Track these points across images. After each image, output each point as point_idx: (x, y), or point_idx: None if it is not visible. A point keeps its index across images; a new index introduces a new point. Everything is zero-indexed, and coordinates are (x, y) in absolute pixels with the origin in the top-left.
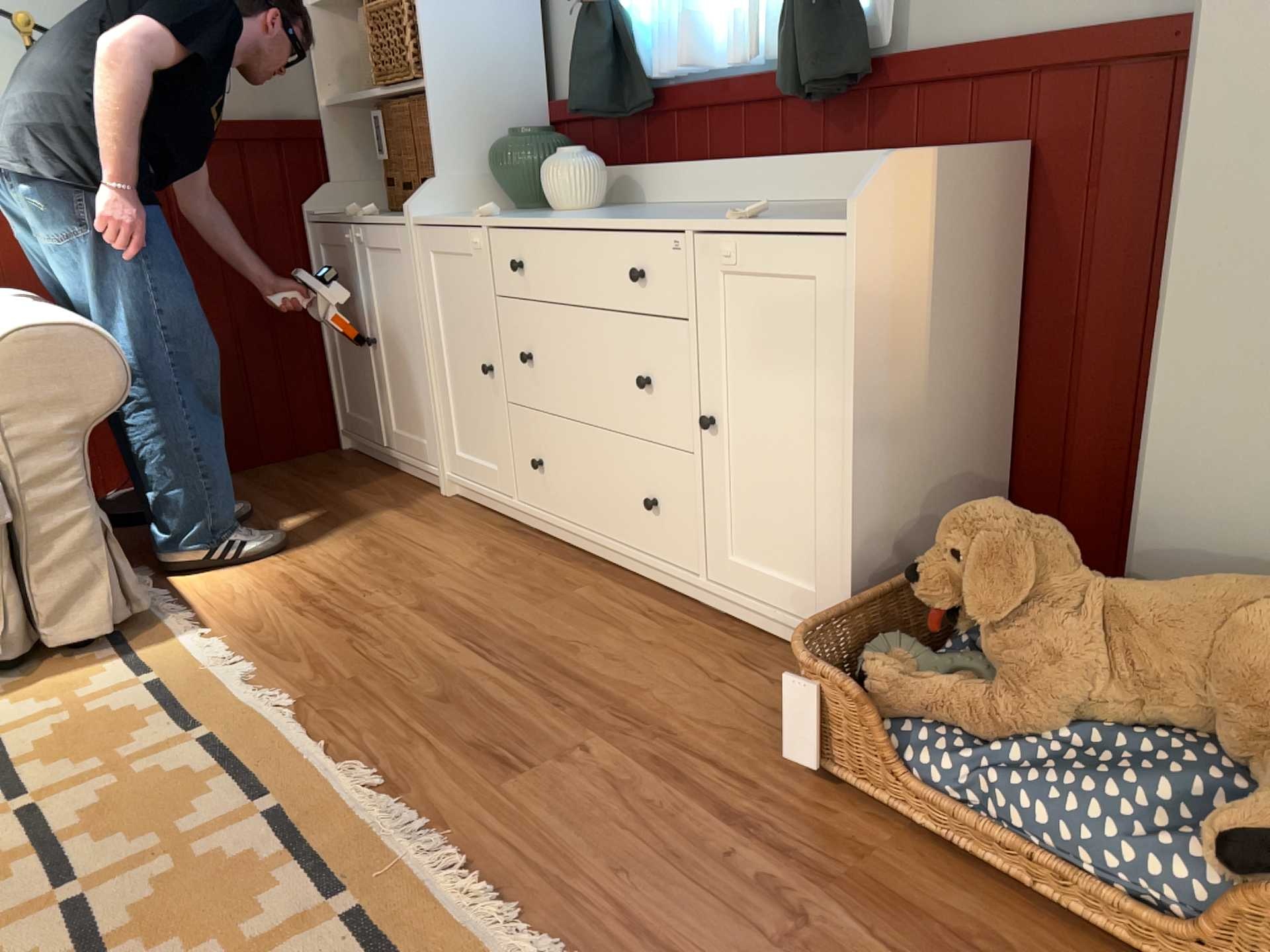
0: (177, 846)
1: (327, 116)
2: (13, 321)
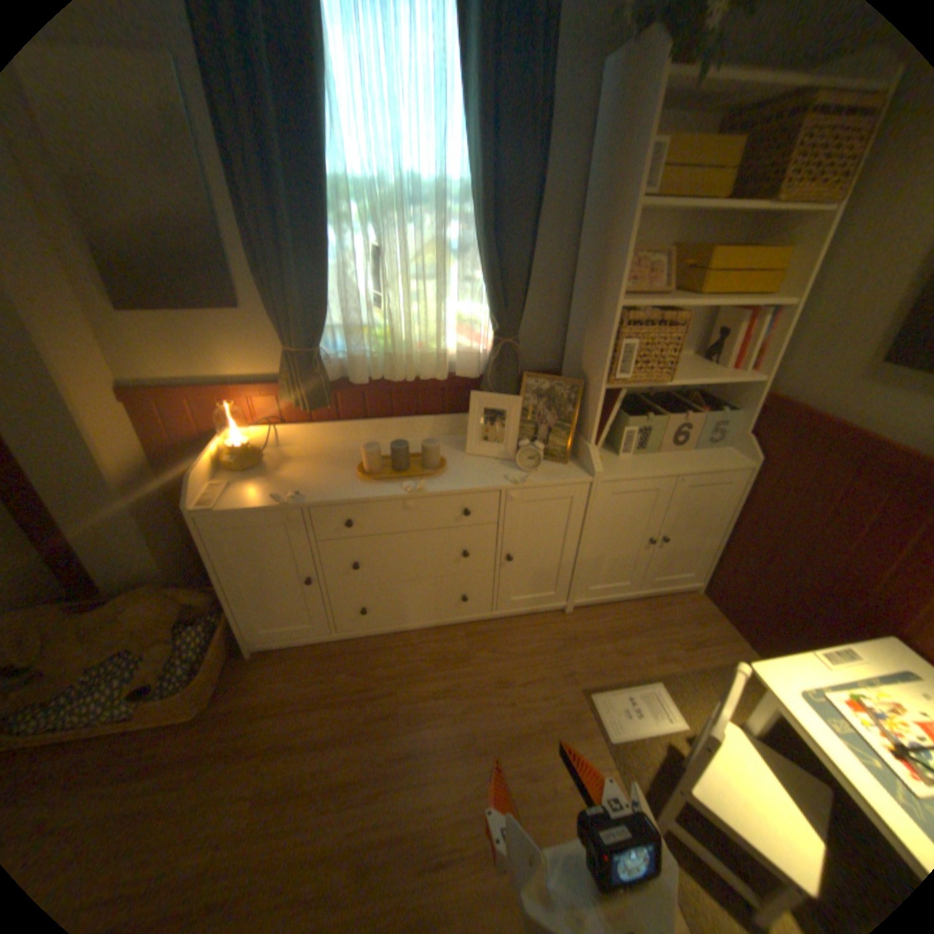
0: None
1: None
2: None
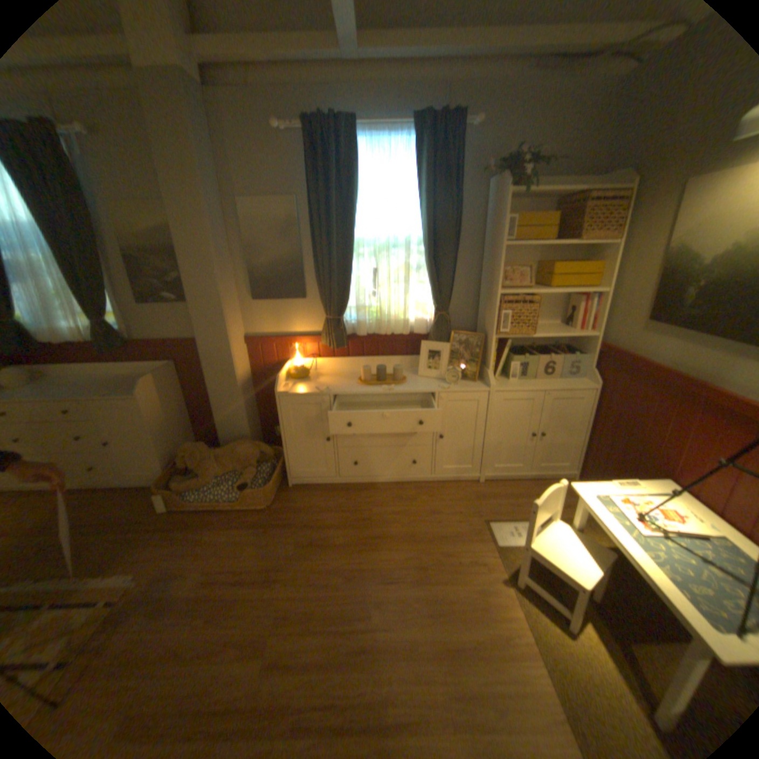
0: None
1: None
2: None
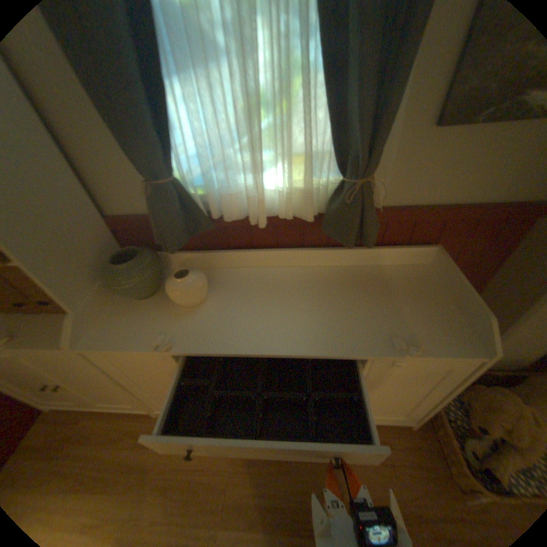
0: None
1: None
2: None
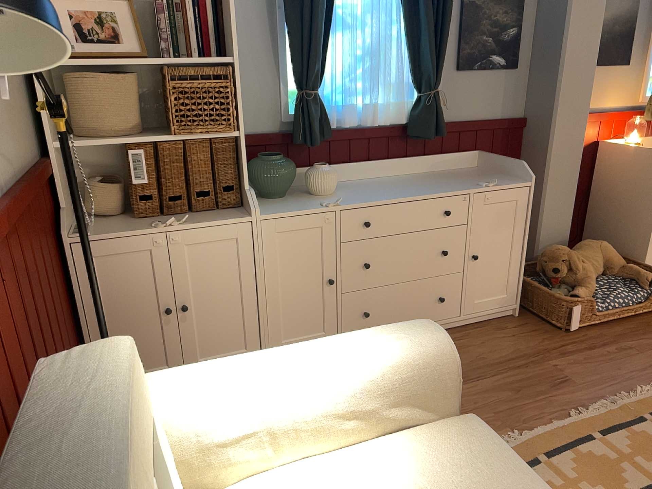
0: (628, 459)
1: (53, 151)
2: (389, 345)
